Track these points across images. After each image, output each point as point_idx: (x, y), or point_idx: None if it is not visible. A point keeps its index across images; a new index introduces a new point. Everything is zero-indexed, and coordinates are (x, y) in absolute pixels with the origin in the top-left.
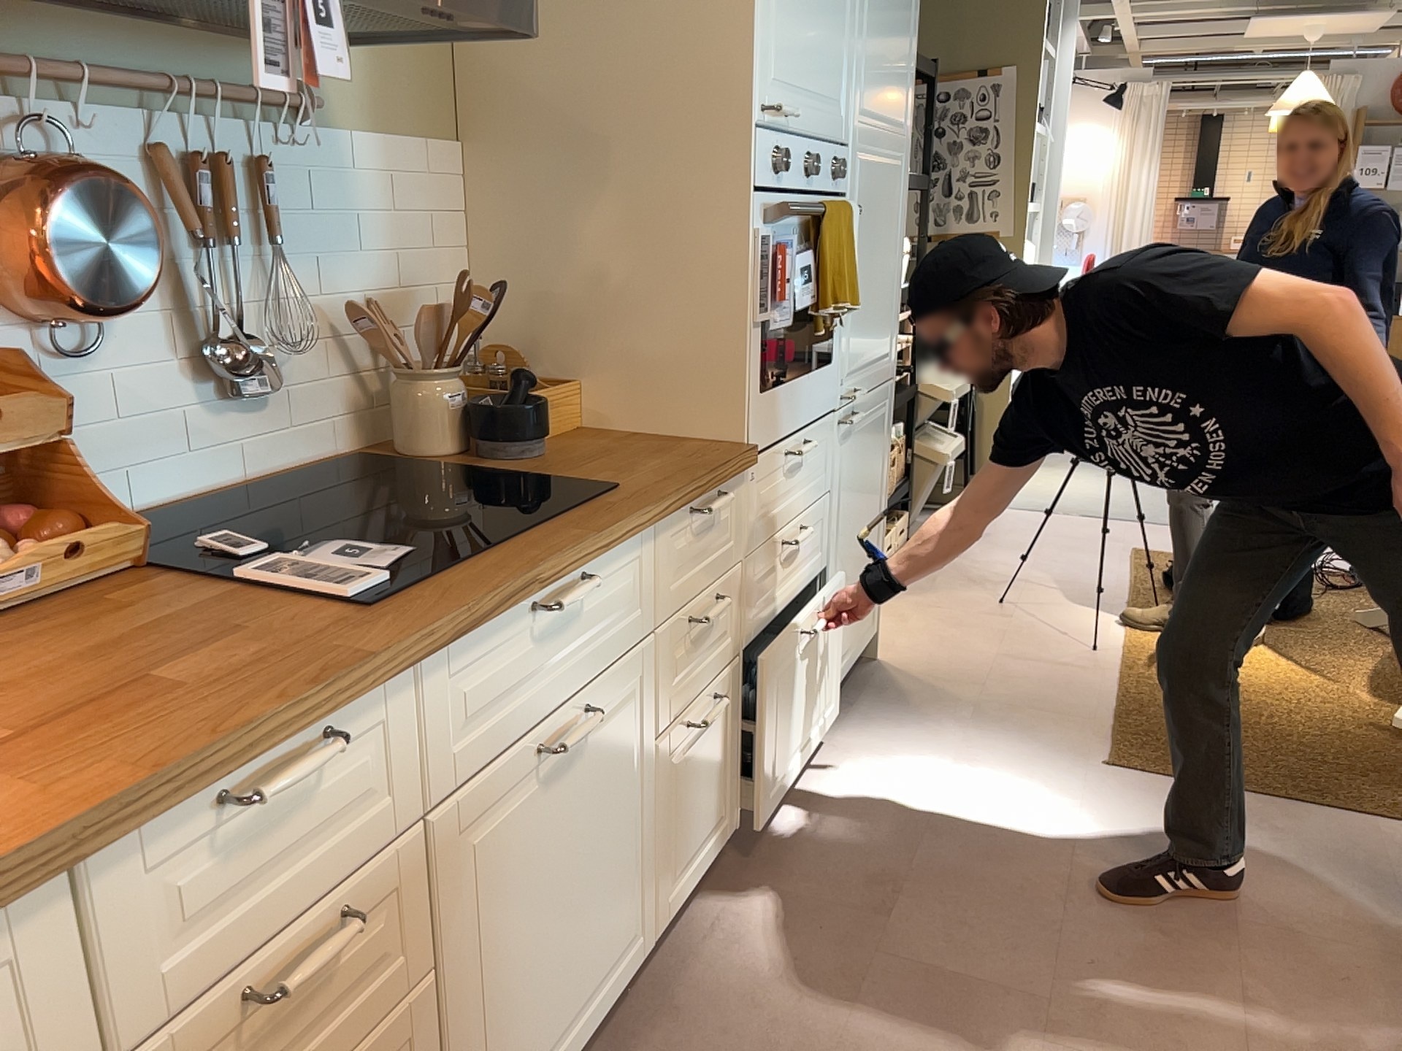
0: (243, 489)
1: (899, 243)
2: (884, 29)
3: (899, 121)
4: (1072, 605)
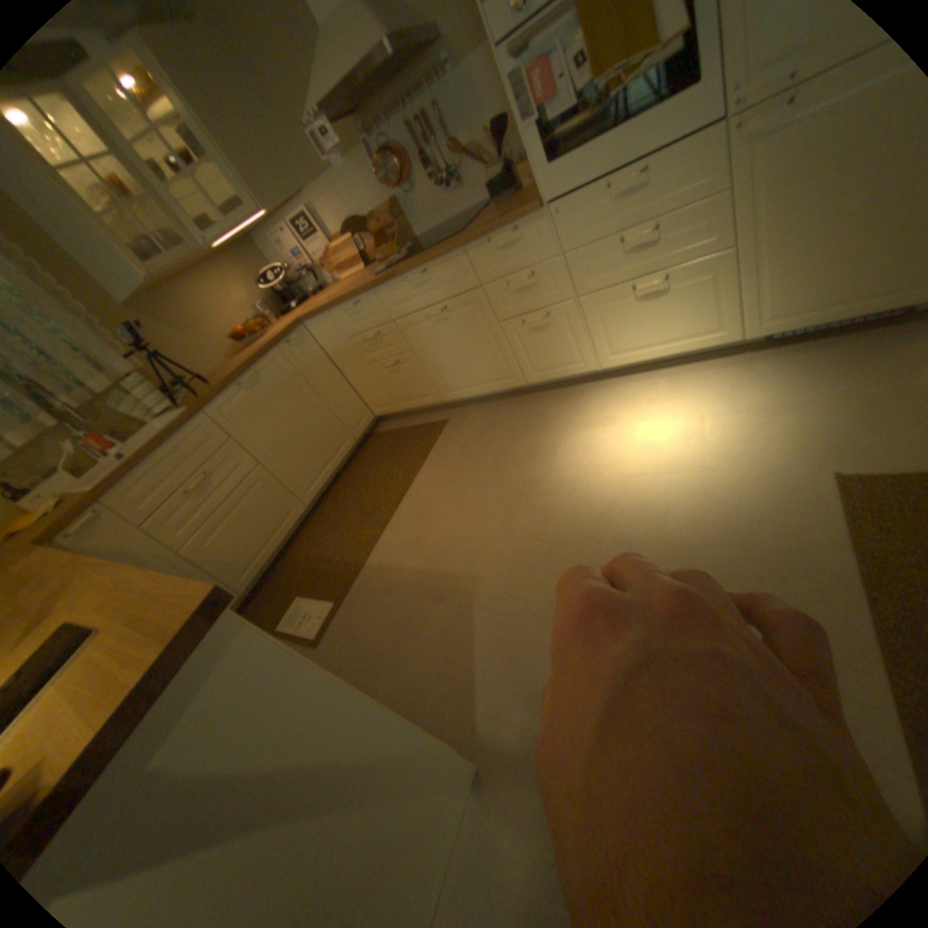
0: (463, 213)
1: None
2: None
3: None
4: None
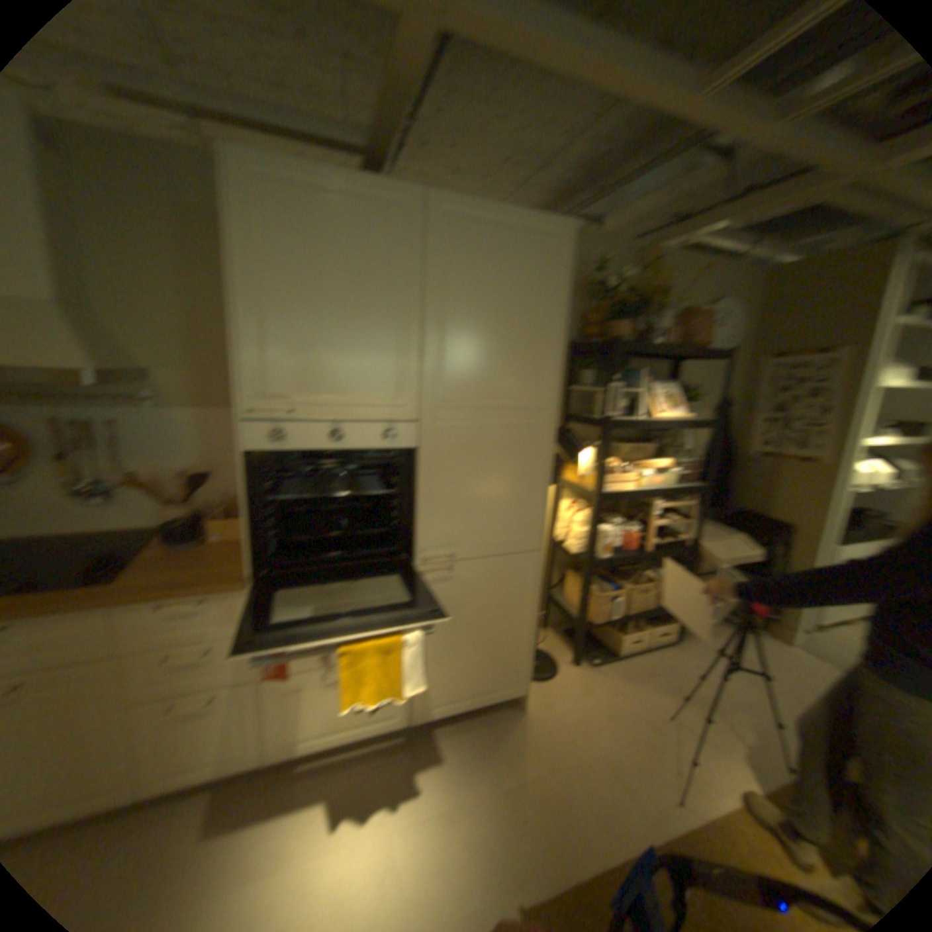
0: (104, 530)
1: (539, 471)
2: (484, 348)
3: (528, 399)
4: (730, 759)
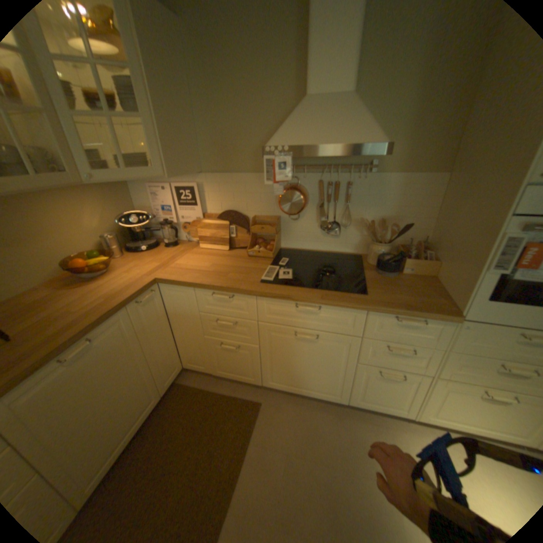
0: (327, 252)
1: None
2: None
3: None
4: None
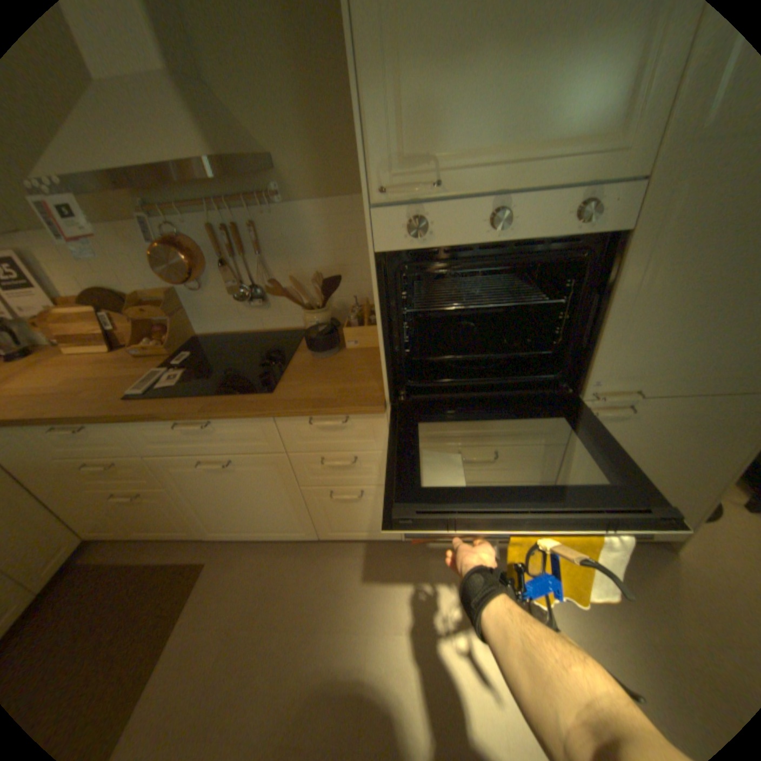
0: (262, 332)
1: None
2: None
3: None
4: None
